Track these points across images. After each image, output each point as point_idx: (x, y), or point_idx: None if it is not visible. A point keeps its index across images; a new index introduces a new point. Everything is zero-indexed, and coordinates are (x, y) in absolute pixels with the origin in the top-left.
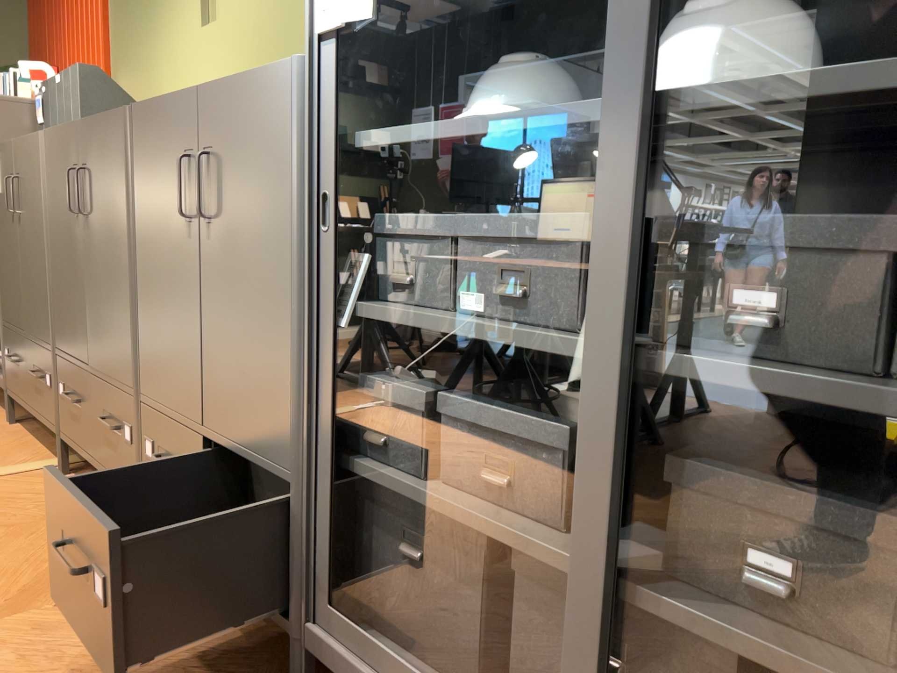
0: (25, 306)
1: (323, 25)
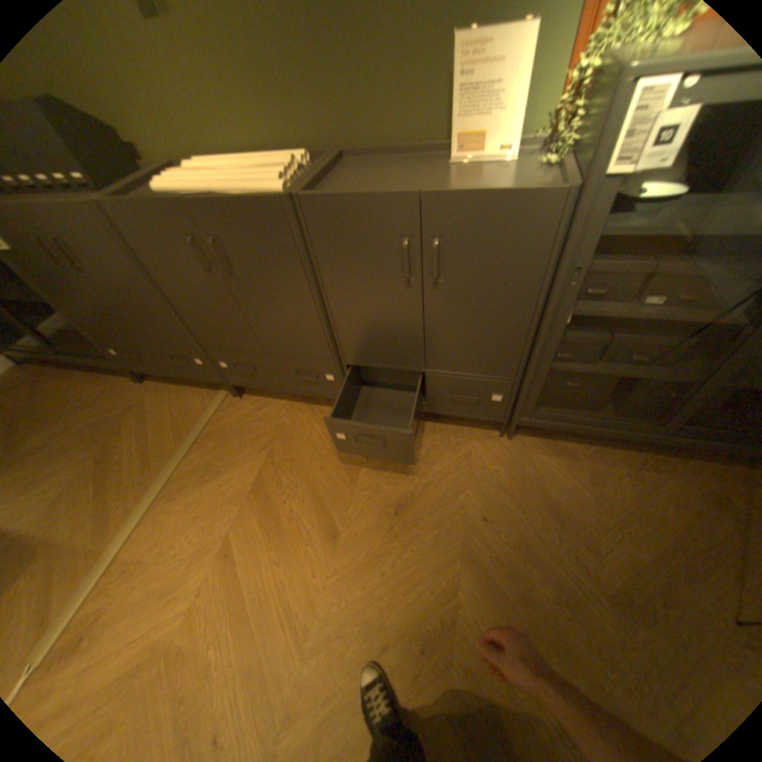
0: (132, 326)
1: (612, 169)
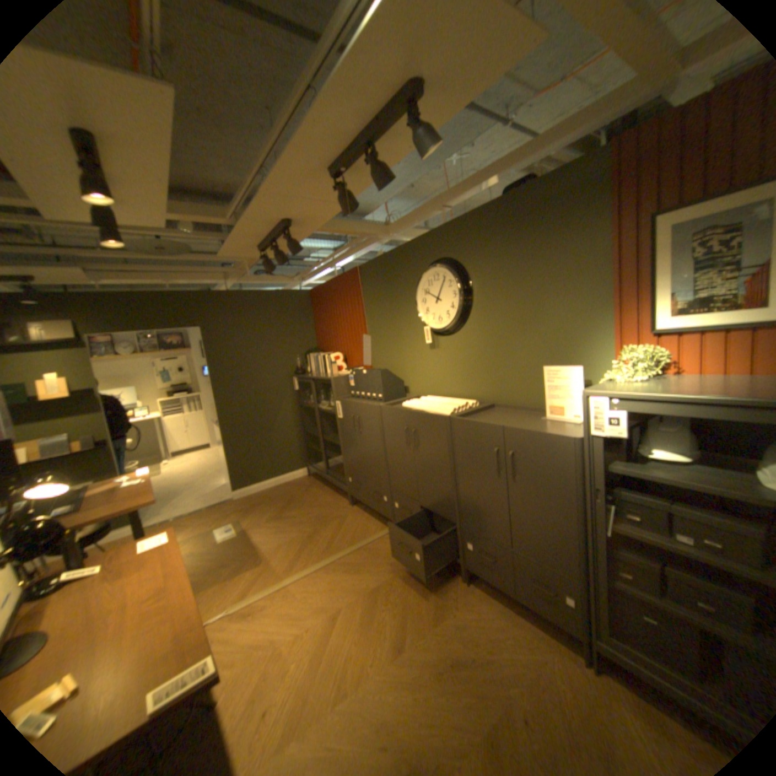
0: (365, 466)
1: (594, 433)
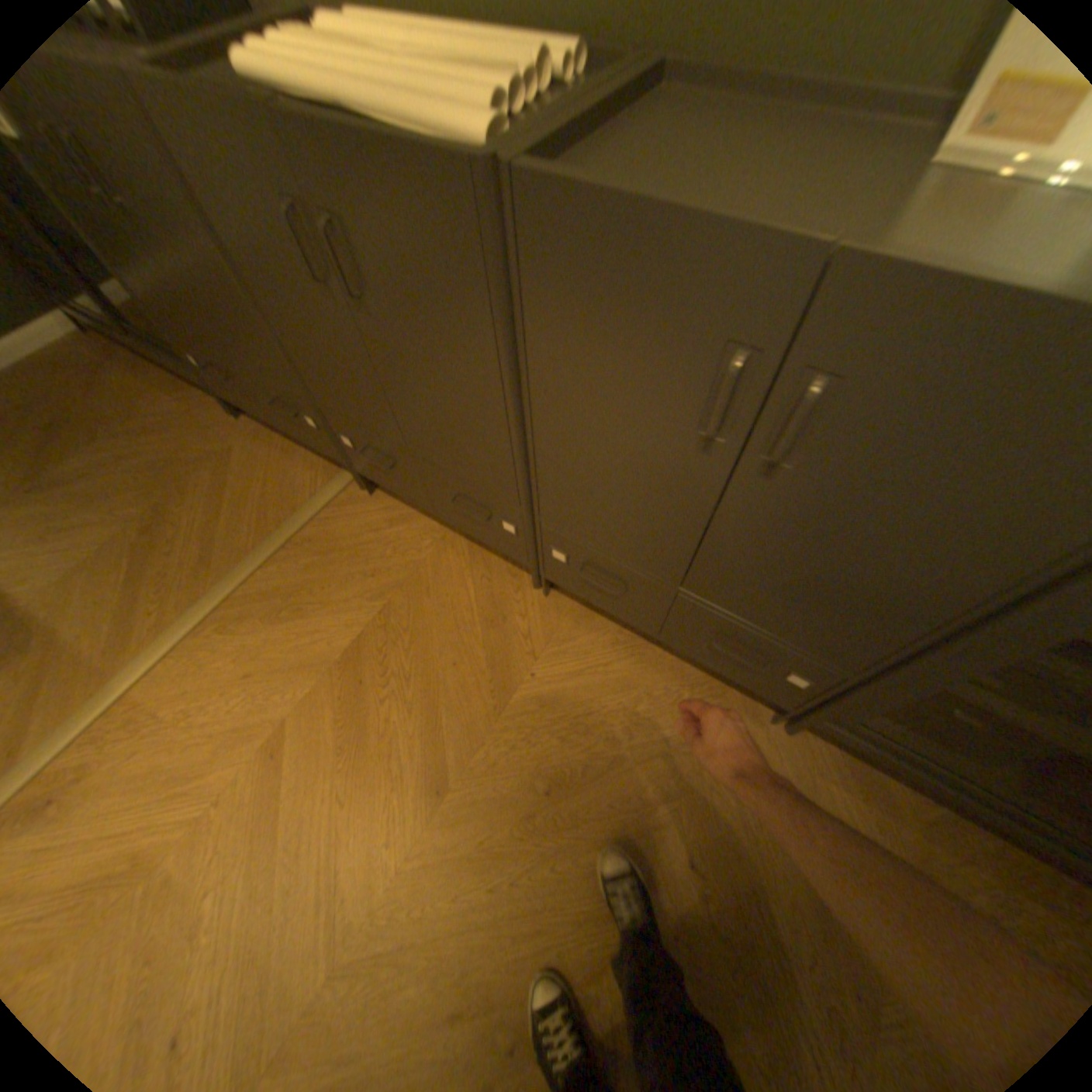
0: (213, 333)
1: None
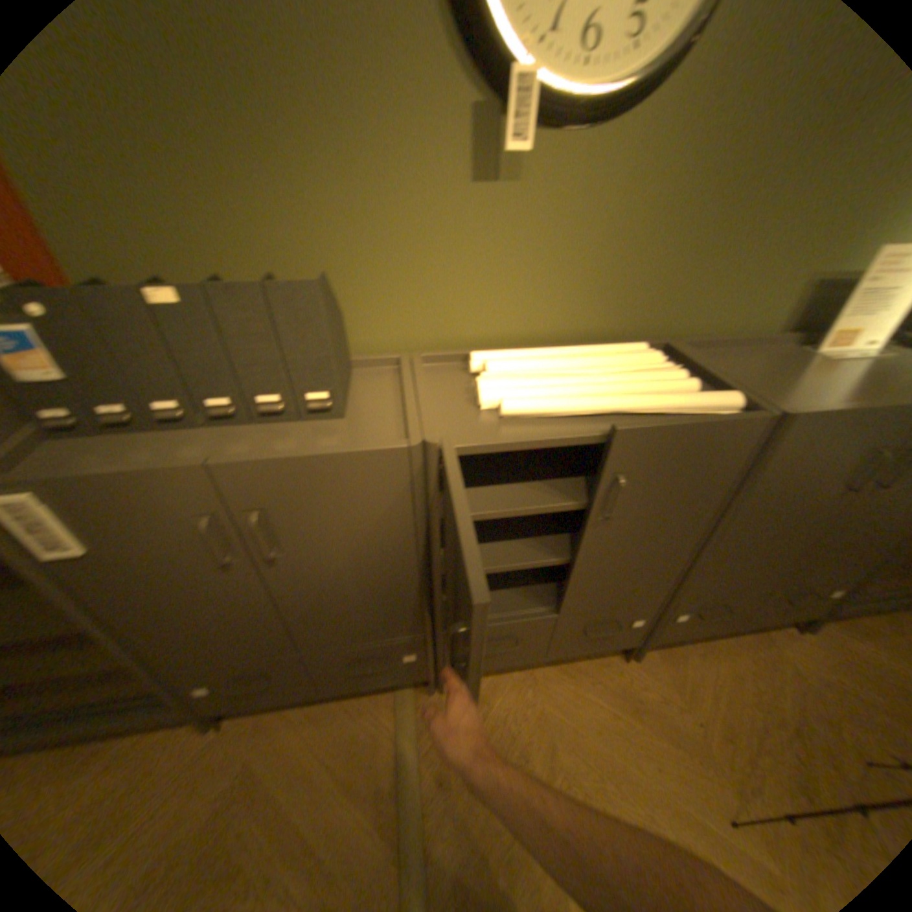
0: (307, 631)
1: None
